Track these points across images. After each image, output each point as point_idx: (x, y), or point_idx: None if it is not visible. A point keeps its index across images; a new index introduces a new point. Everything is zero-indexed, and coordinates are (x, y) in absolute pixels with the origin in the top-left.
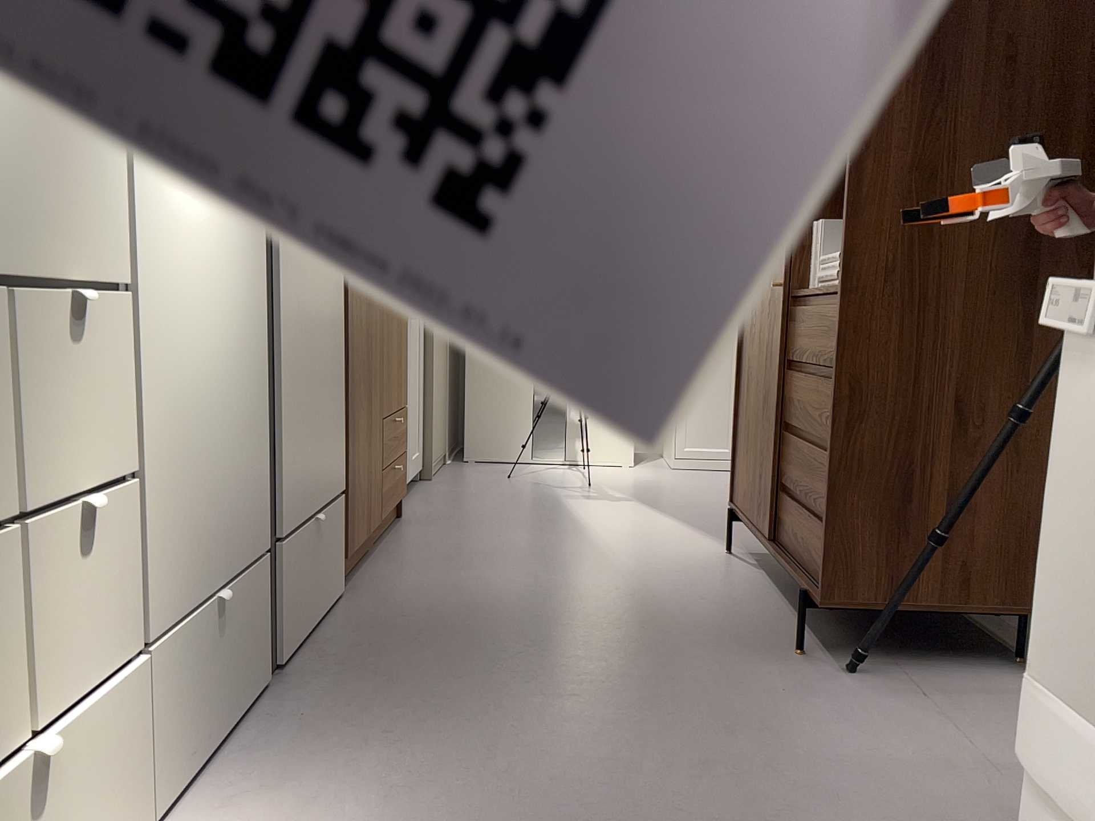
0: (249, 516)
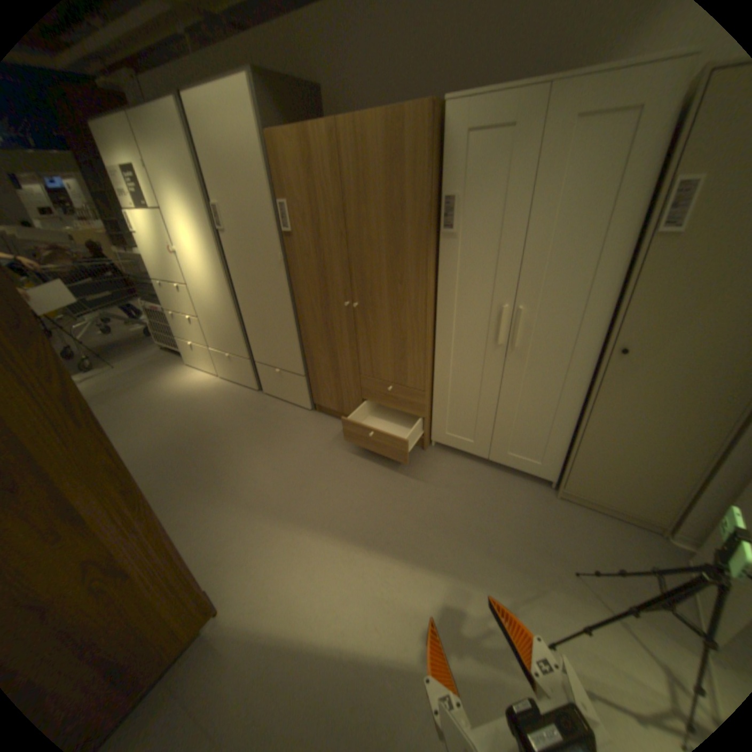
0: (237, 346)
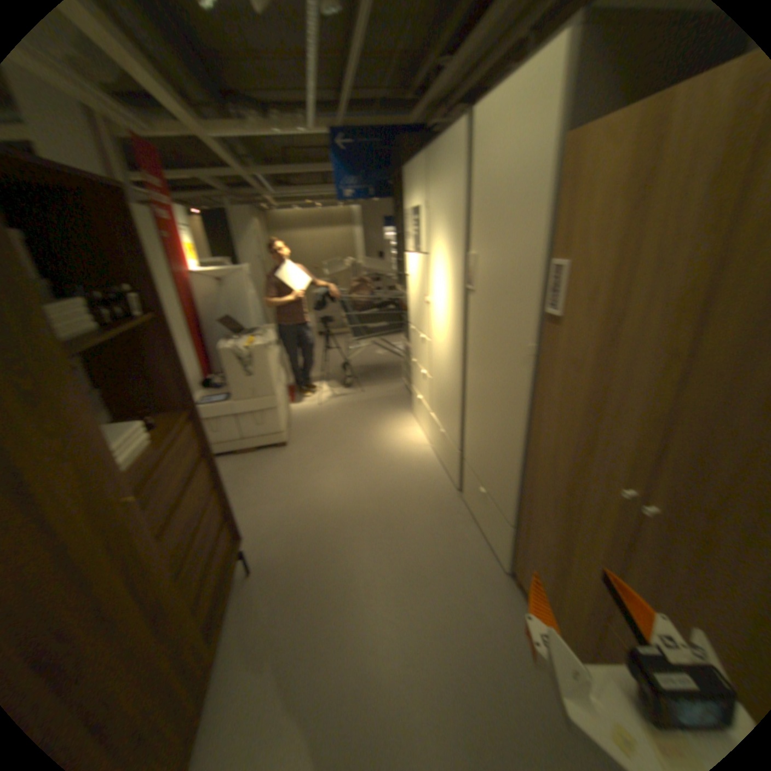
0: (452, 428)
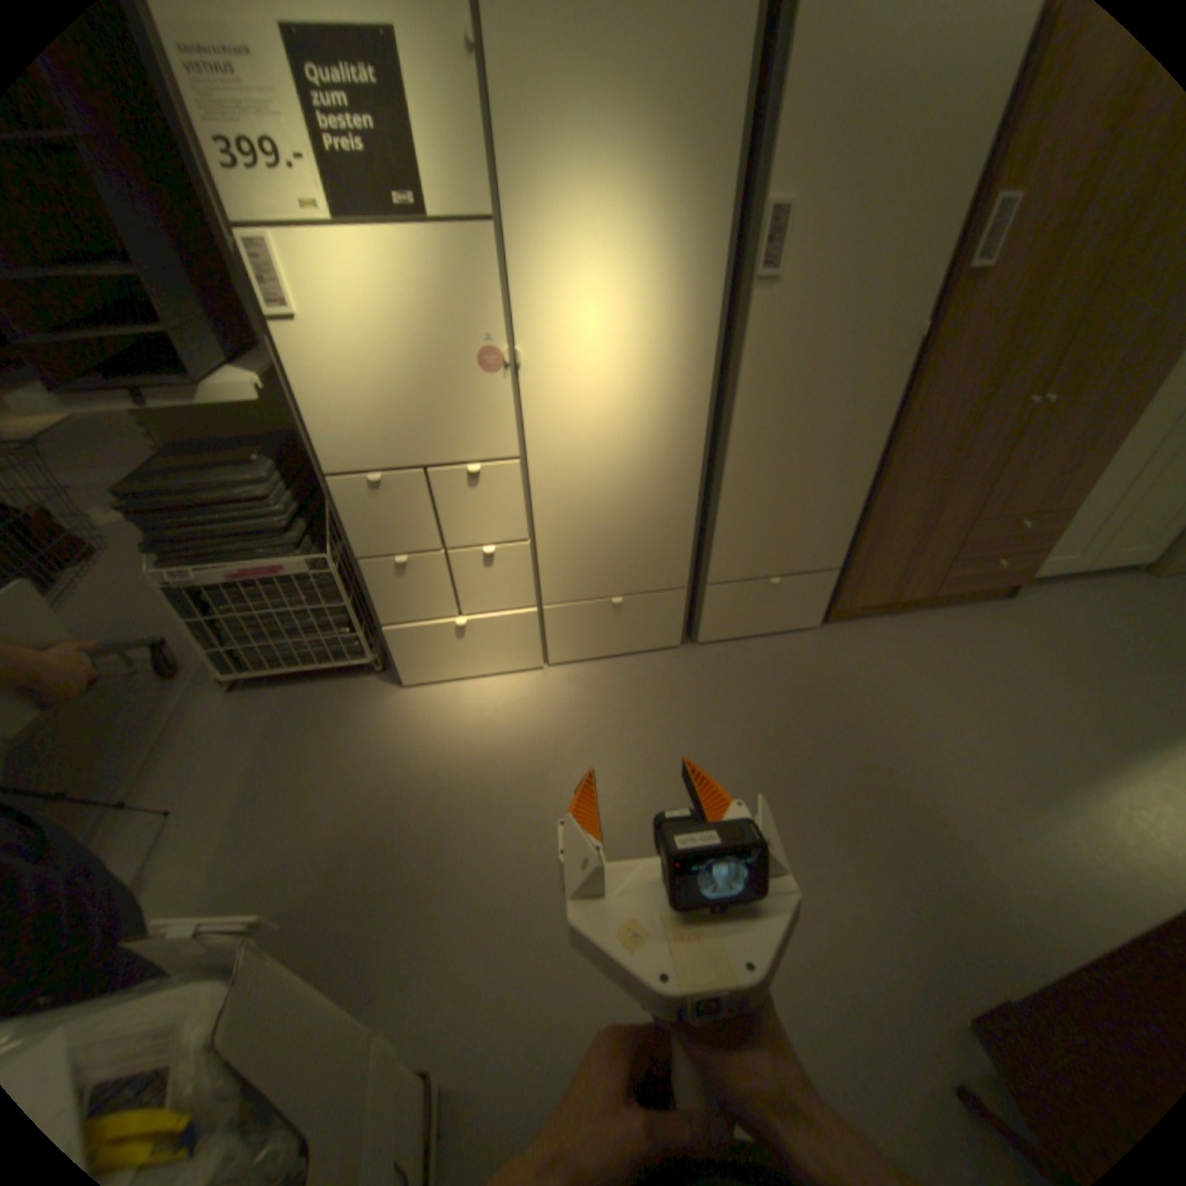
0: (664, 568)
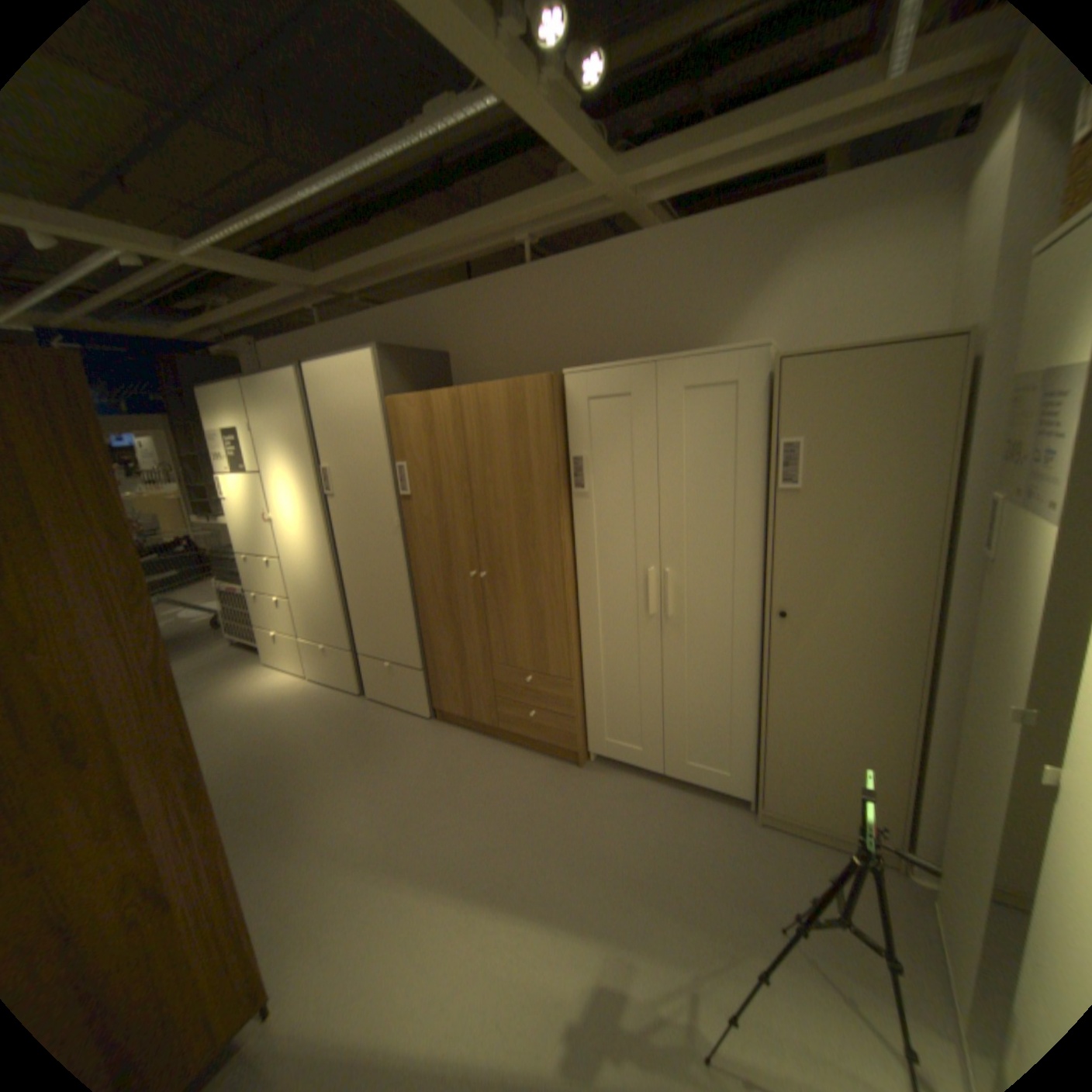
0: (336, 634)
